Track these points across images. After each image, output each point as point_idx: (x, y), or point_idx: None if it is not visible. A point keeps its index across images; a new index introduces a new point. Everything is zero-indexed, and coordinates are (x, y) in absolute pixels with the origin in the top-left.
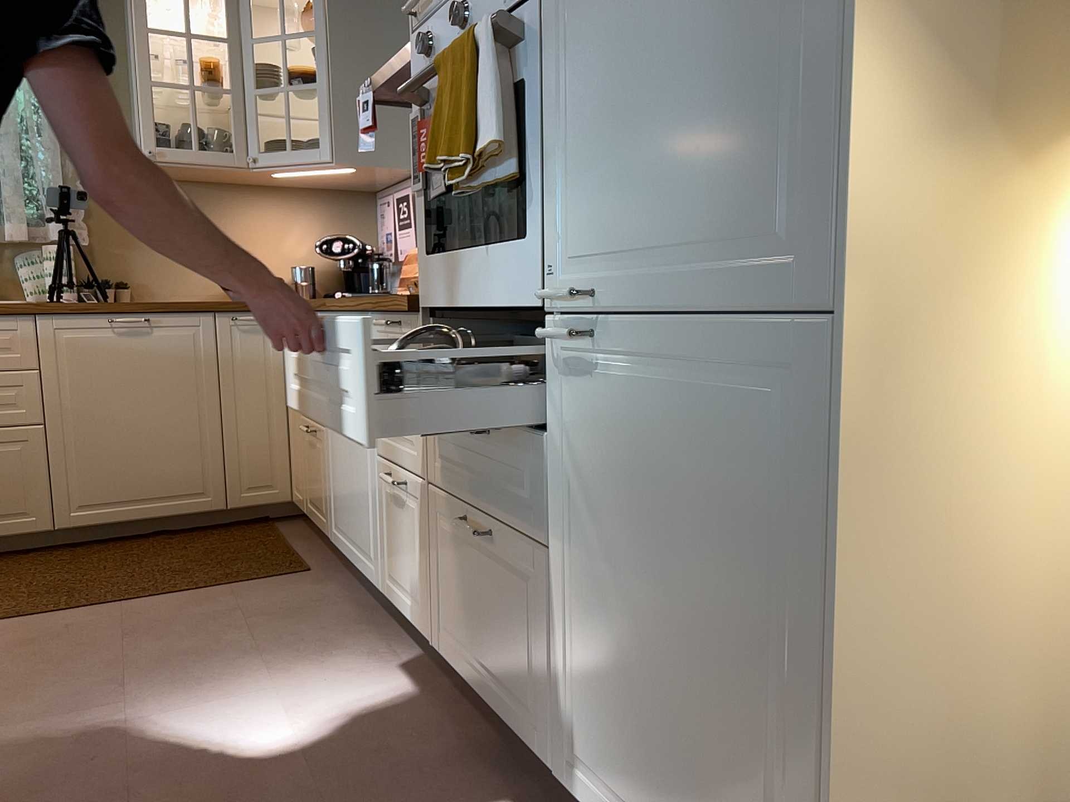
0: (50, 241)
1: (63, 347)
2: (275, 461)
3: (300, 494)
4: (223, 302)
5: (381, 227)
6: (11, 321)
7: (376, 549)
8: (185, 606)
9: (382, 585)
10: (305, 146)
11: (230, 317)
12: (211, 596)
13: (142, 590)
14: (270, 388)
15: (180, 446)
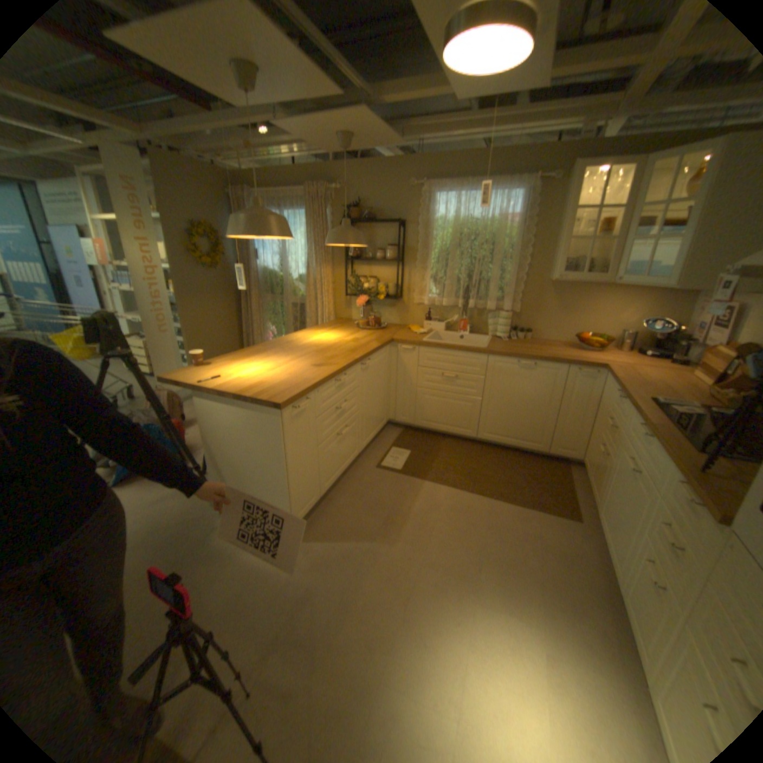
0: (503, 309)
1: (496, 369)
2: (580, 440)
3: (588, 465)
4: (576, 359)
5: (698, 316)
6: (478, 356)
7: (626, 573)
8: (516, 518)
9: (622, 593)
10: (657, 264)
11: (577, 368)
12: (529, 516)
13: (501, 493)
14: (589, 407)
15: (534, 421)
